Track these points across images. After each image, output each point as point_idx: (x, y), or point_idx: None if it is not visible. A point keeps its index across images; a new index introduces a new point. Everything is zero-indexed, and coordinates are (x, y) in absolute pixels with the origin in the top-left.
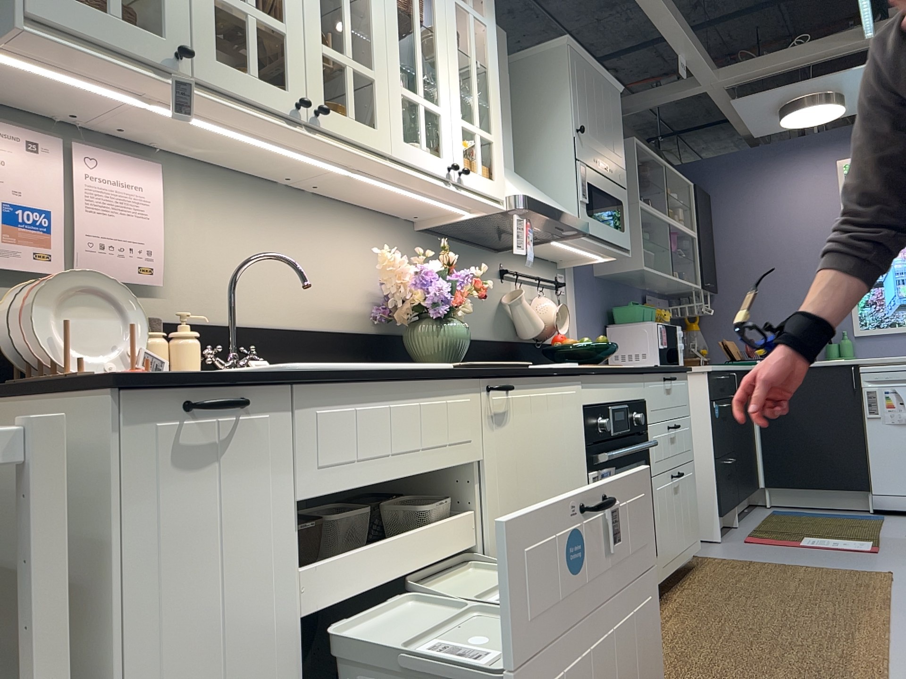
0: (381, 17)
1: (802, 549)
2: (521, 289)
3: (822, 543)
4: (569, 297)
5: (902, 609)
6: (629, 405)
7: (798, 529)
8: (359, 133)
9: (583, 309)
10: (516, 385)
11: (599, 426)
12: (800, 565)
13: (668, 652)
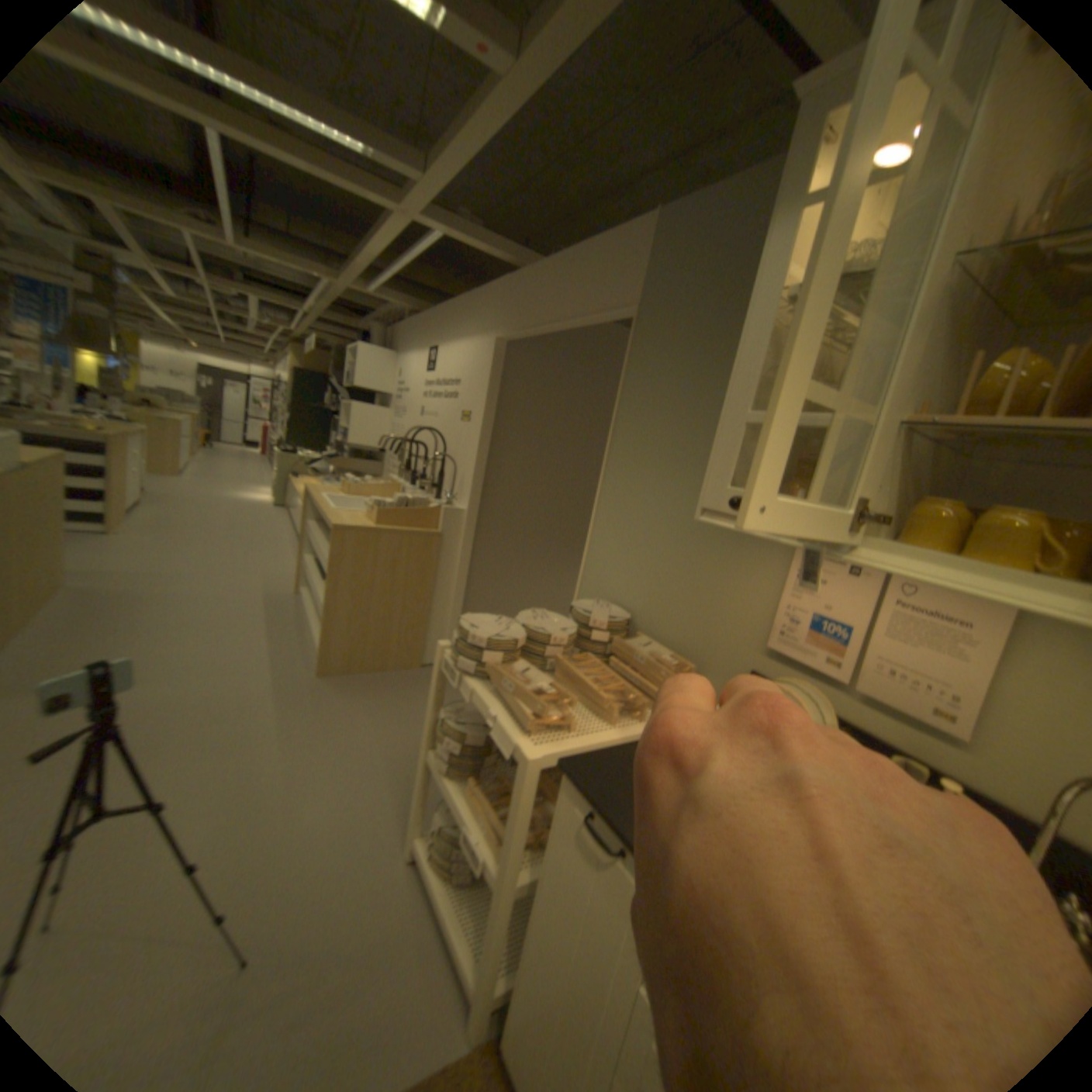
0: None
1: None
2: None
3: None
4: None
5: None
6: None
7: None
8: None
9: None
10: None
11: None
12: None
13: None
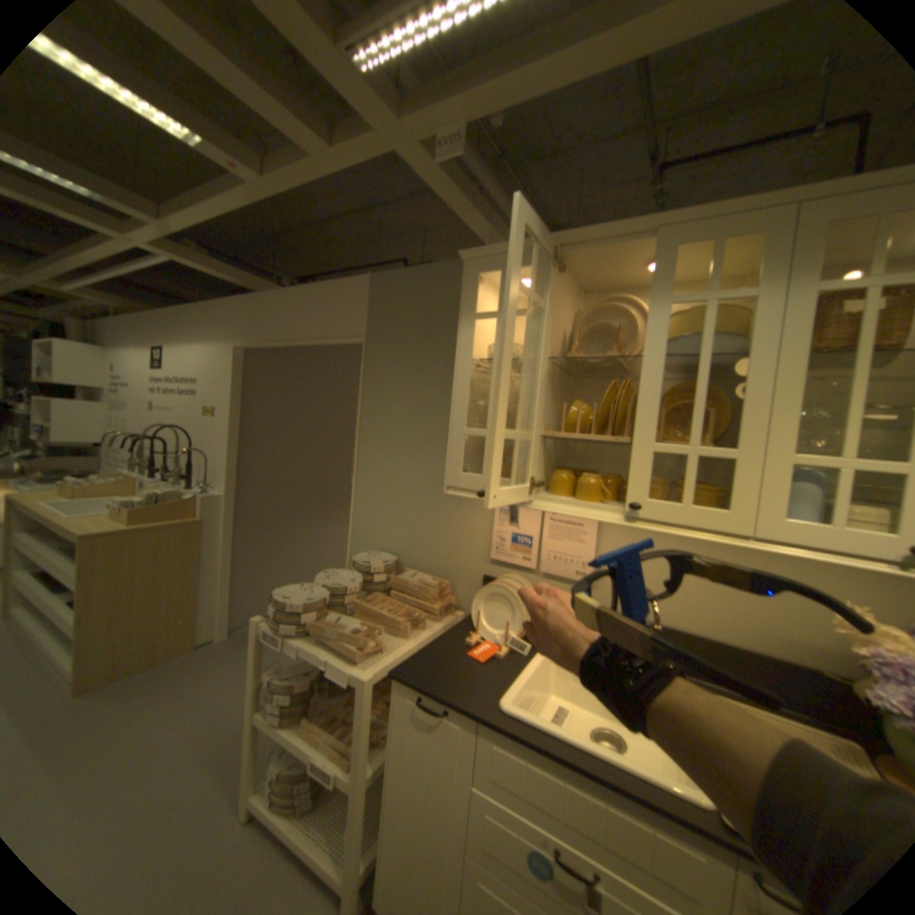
0: (765, 384)
1: None
2: None
3: None
4: None
5: None
6: None
7: None
8: (696, 518)
9: None
10: None
11: None
12: None
13: None
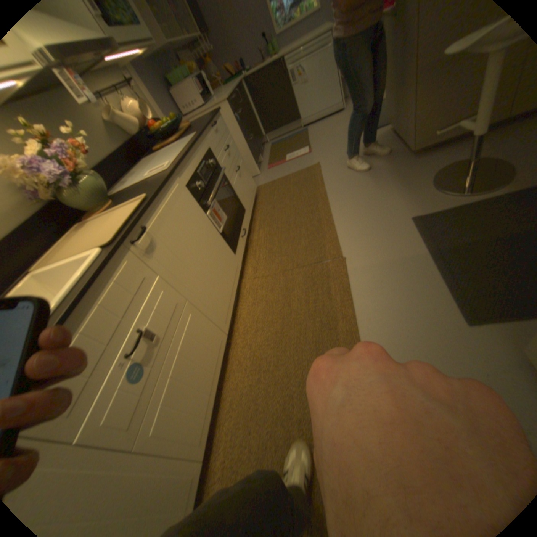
0: None
1: (288, 162)
2: (107, 101)
3: (293, 155)
4: (138, 85)
5: (328, 181)
6: (204, 154)
7: (283, 150)
8: None
9: (149, 87)
10: (146, 220)
11: (198, 187)
12: (290, 173)
13: (266, 250)
